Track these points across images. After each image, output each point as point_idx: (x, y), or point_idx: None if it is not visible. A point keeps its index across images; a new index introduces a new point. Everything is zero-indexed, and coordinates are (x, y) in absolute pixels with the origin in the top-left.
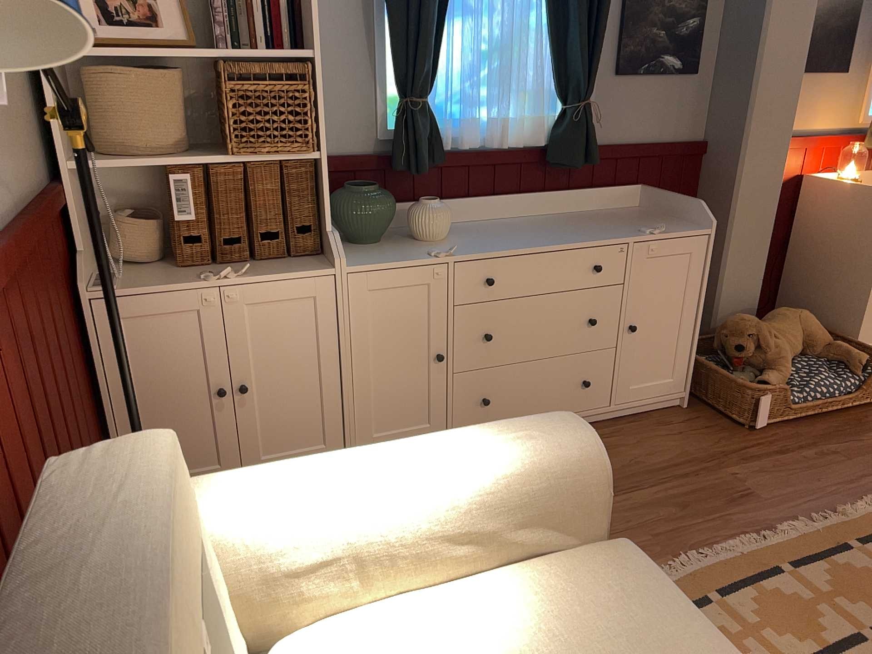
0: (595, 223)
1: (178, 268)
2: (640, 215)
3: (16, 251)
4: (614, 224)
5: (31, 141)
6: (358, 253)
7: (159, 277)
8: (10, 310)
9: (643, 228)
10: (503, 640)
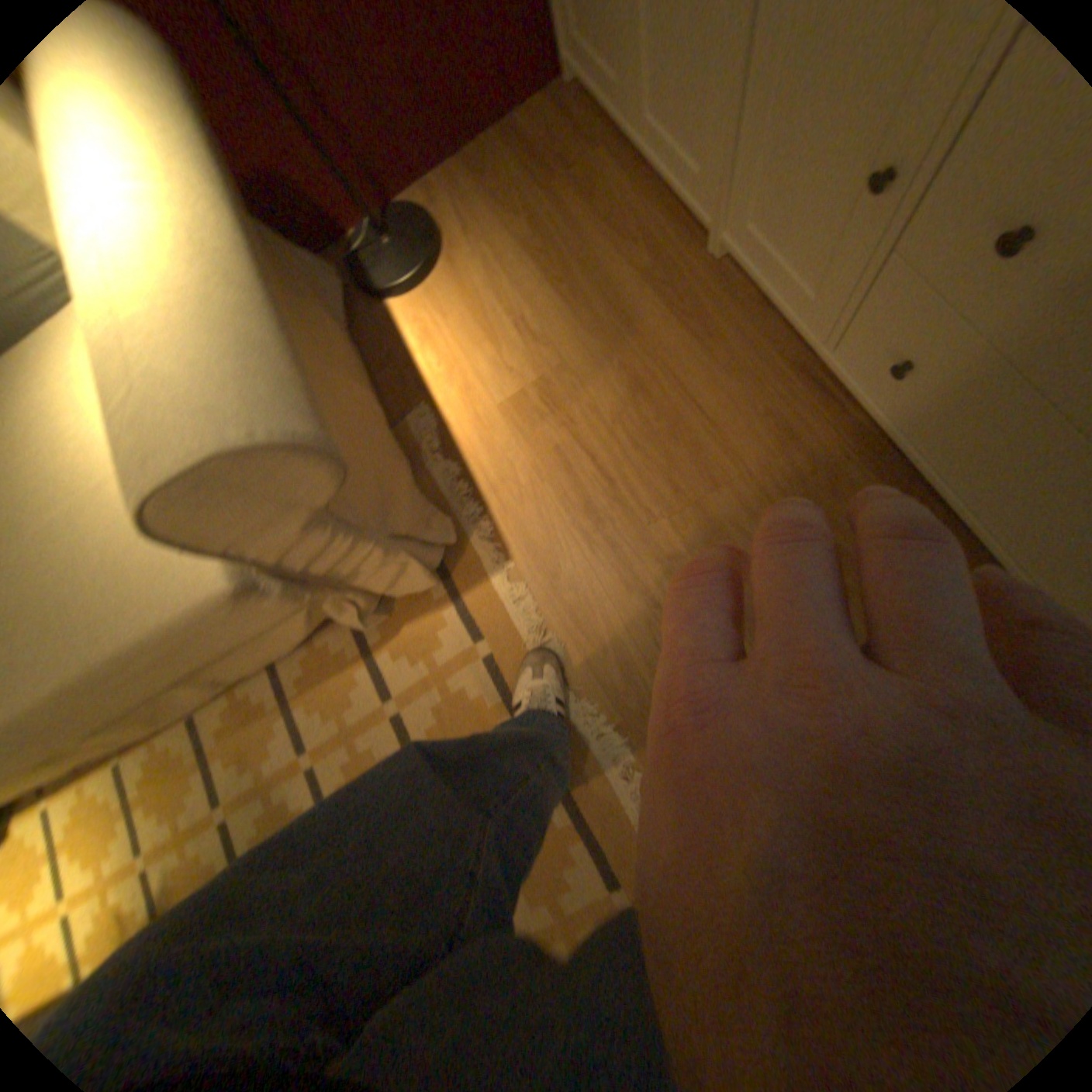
0: None
1: None
2: None
3: None
4: None
5: None
6: None
7: None
8: None
9: None
10: (100, 461)
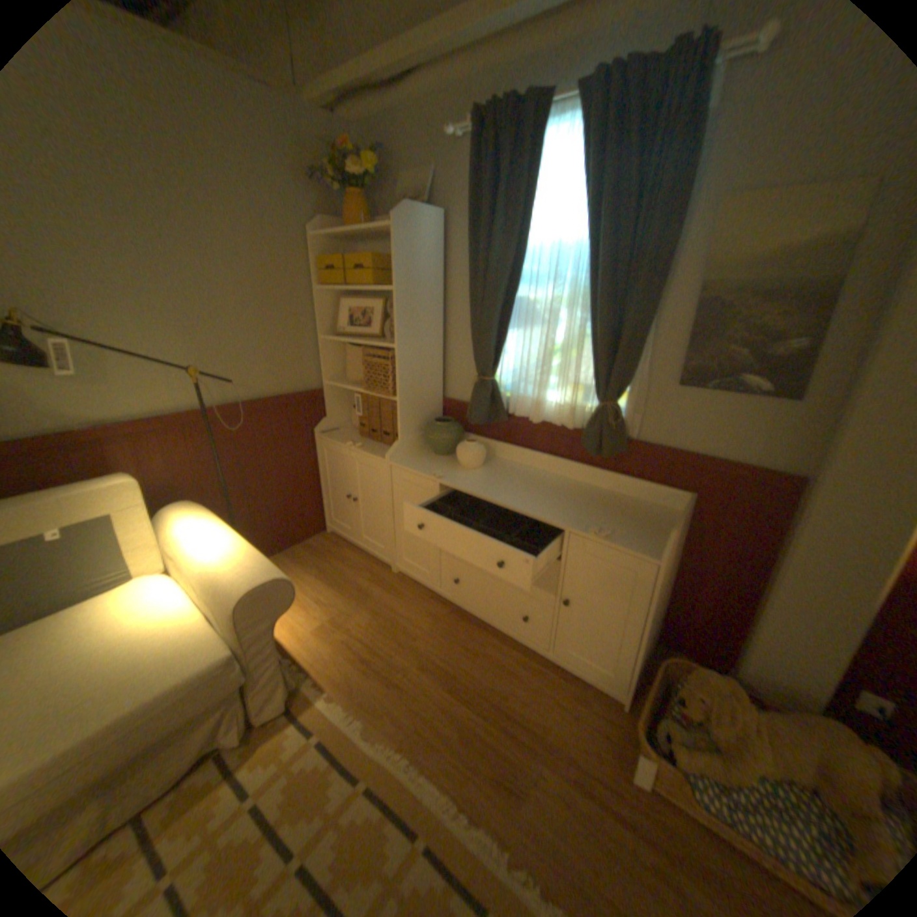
0: (590, 505)
1: (359, 435)
2: (654, 519)
3: (227, 411)
4: (598, 514)
5: (305, 371)
6: (419, 458)
7: (348, 436)
8: (219, 430)
9: (598, 527)
10: (146, 629)
